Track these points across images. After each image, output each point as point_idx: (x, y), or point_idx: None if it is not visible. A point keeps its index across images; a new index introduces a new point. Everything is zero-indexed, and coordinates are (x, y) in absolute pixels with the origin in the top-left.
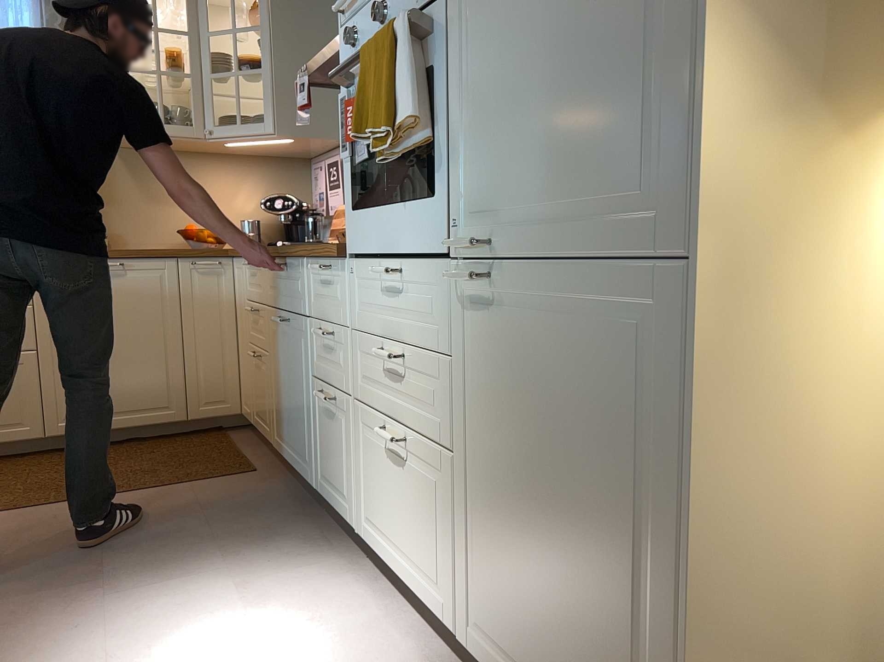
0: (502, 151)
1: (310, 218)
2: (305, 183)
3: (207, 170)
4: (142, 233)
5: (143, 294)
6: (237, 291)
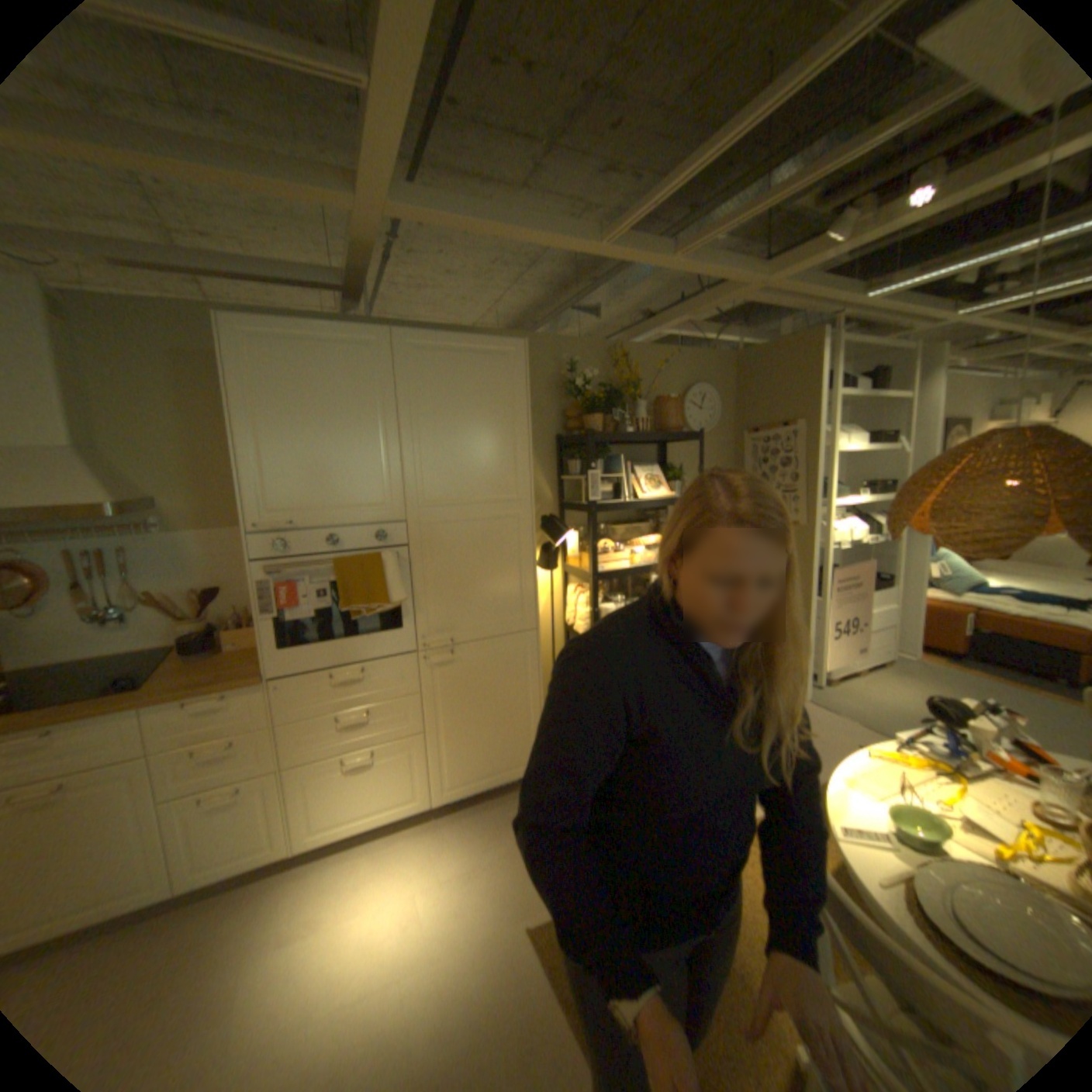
0: (451, 609)
1: None
2: None
3: None
4: None
5: None
6: None
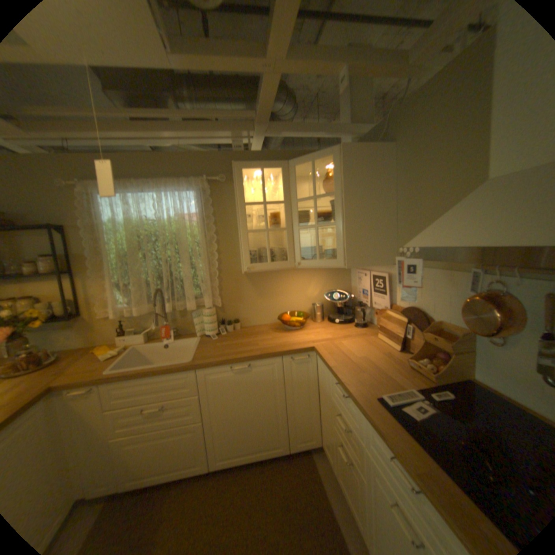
0: None
1: (360, 310)
2: (347, 275)
3: (291, 276)
4: (258, 316)
5: (262, 381)
6: (321, 377)
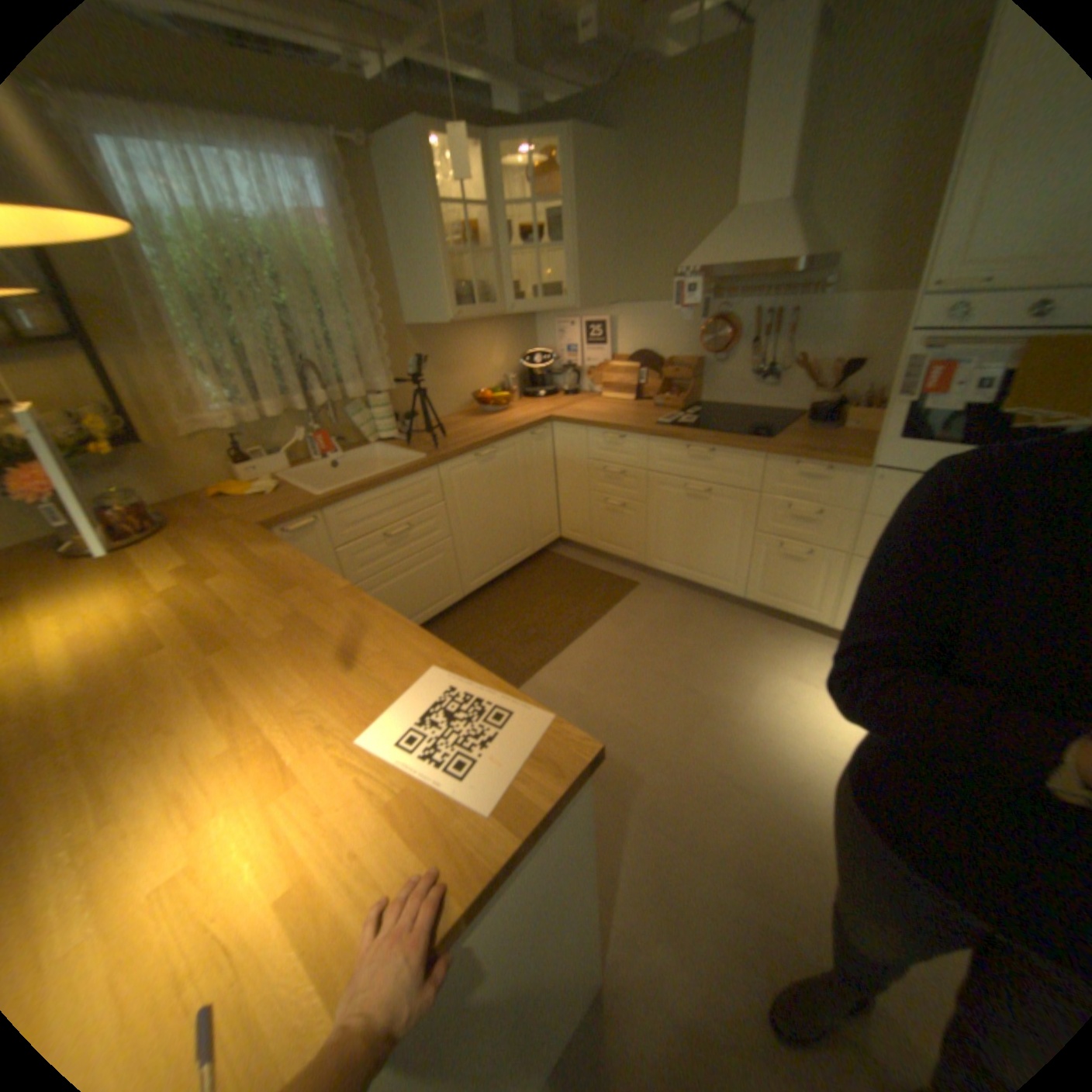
0: None
1: (571, 372)
2: (531, 333)
3: (469, 336)
4: (435, 405)
5: (505, 470)
6: (561, 451)
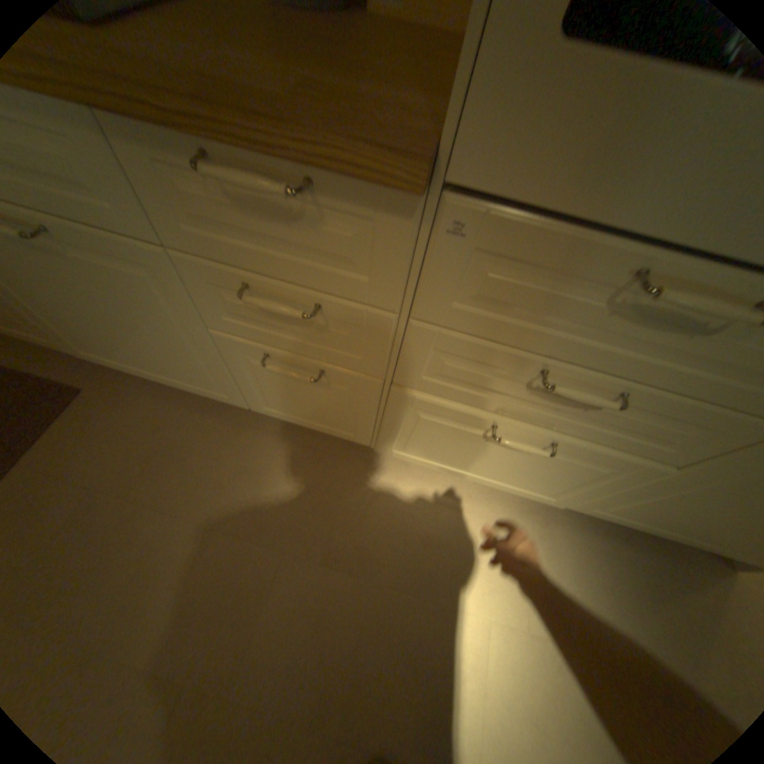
0: None
1: None
2: None
3: None
4: None
5: None
6: None
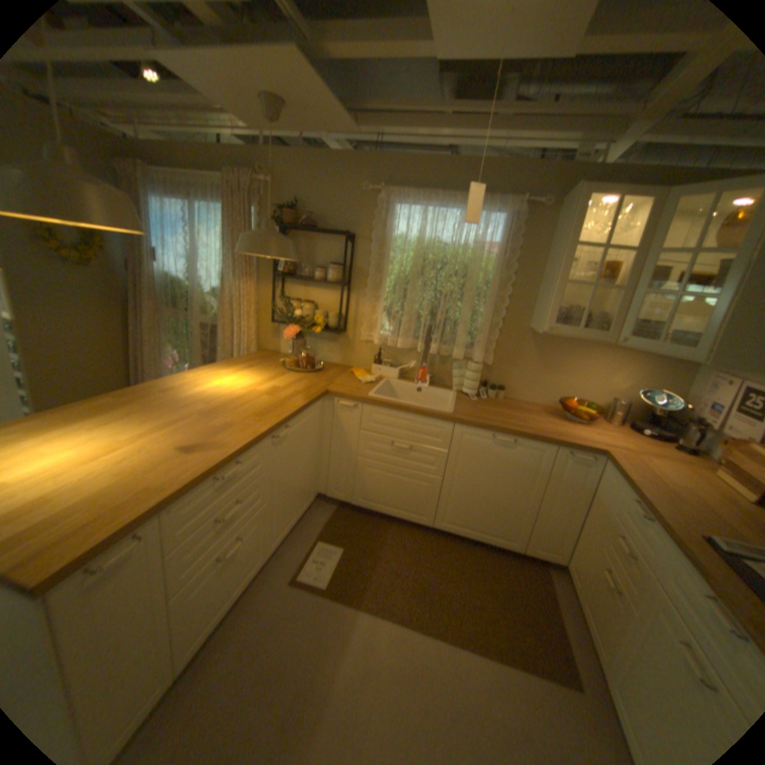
0: None
1: (698, 430)
2: (690, 376)
3: (597, 353)
4: (530, 390)
5: (524, 465)
6: (605, 490)
